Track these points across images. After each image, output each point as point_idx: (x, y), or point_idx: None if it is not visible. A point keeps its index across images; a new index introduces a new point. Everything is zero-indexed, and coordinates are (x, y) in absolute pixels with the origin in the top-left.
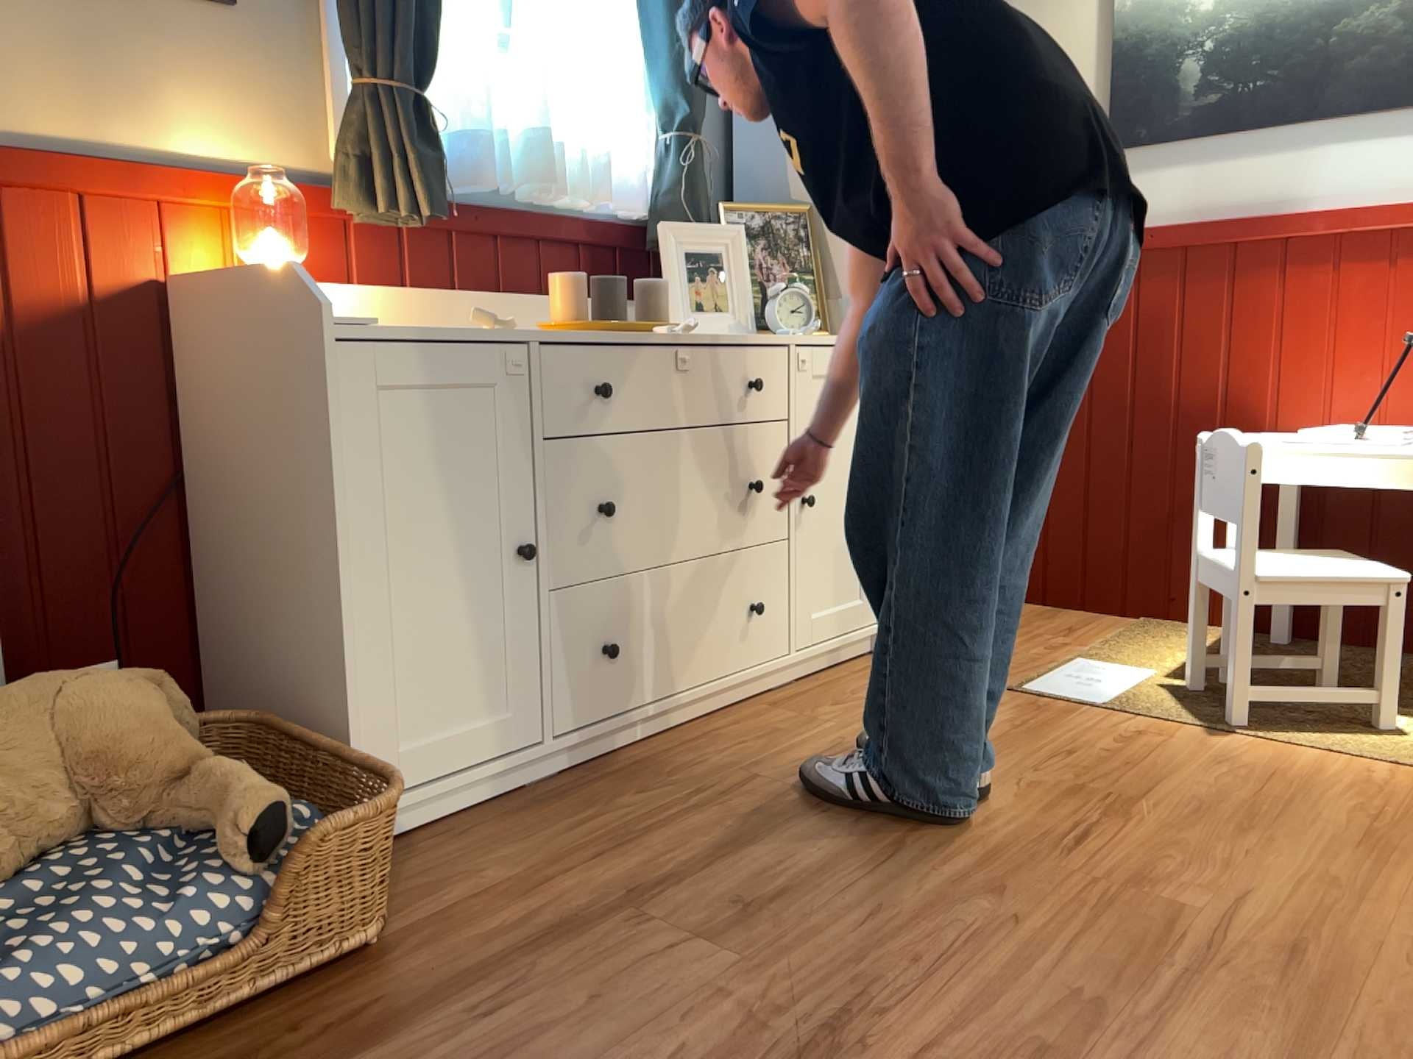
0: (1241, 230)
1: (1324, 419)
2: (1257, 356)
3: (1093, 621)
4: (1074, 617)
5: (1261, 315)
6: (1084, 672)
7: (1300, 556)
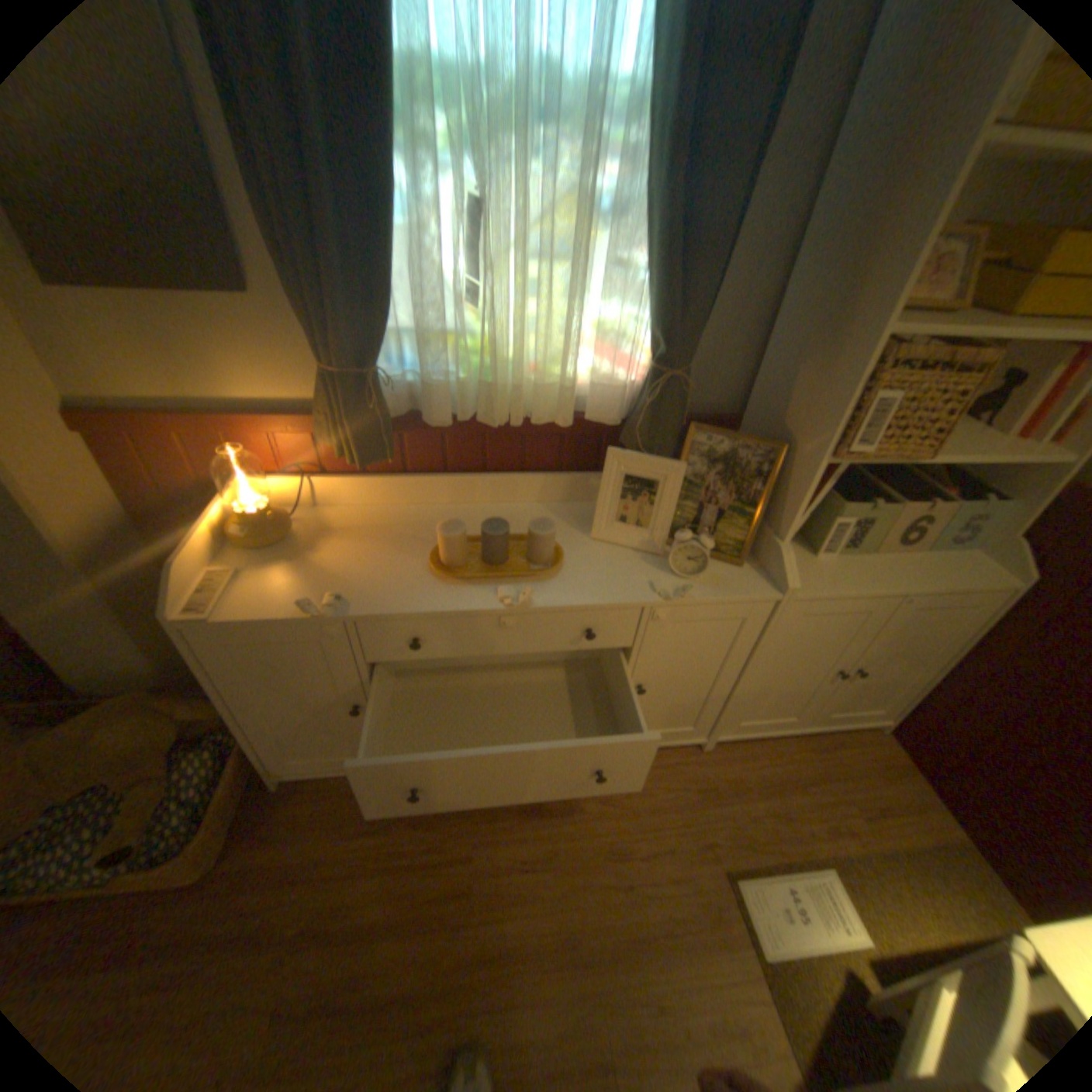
0: None
1: None
2: None
3: (922, 815)
4: (910, 799)
5: None
6: (812, 900)
7: None
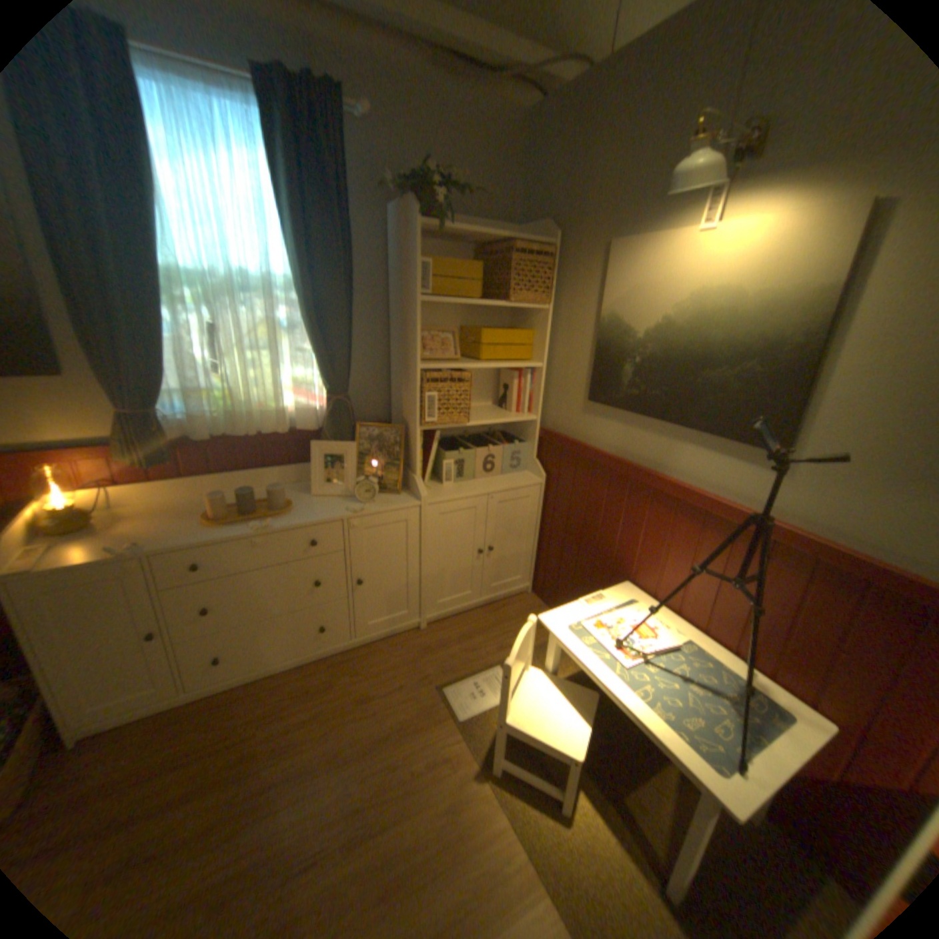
0: (636, 475)
1: (657, 593)
2: (635, 544)
3: None
4: None
5: (639, 523)
6: (486, 684)
7: (564, 701)
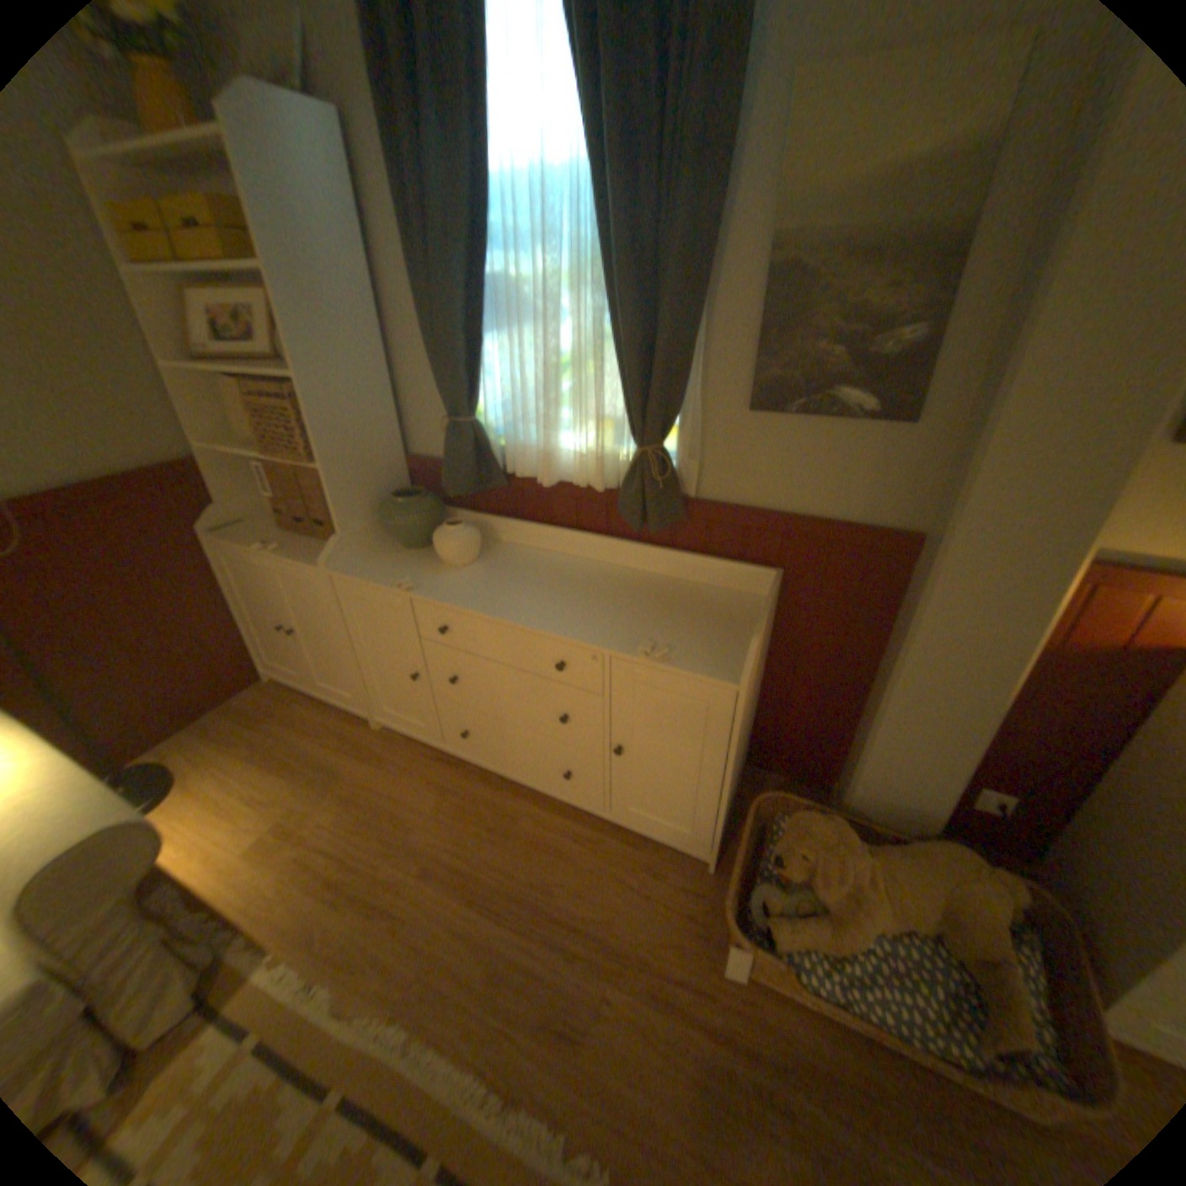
0: None
1: None
2: None
3: None
4: None
5: None
6: None
7: None
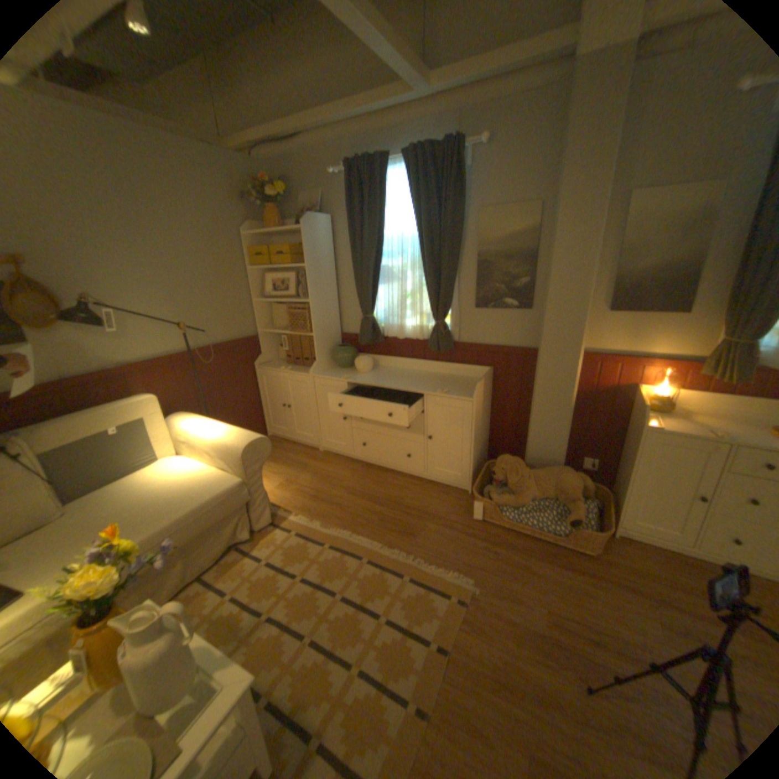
0: None
1: None
2: None
3: None
4: None
5: None
6: None
7: None
